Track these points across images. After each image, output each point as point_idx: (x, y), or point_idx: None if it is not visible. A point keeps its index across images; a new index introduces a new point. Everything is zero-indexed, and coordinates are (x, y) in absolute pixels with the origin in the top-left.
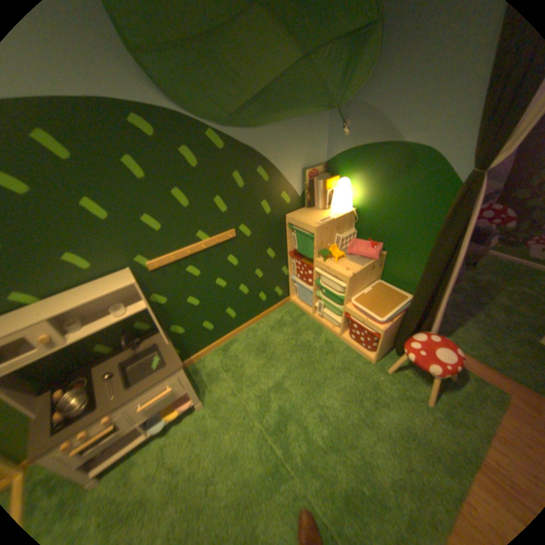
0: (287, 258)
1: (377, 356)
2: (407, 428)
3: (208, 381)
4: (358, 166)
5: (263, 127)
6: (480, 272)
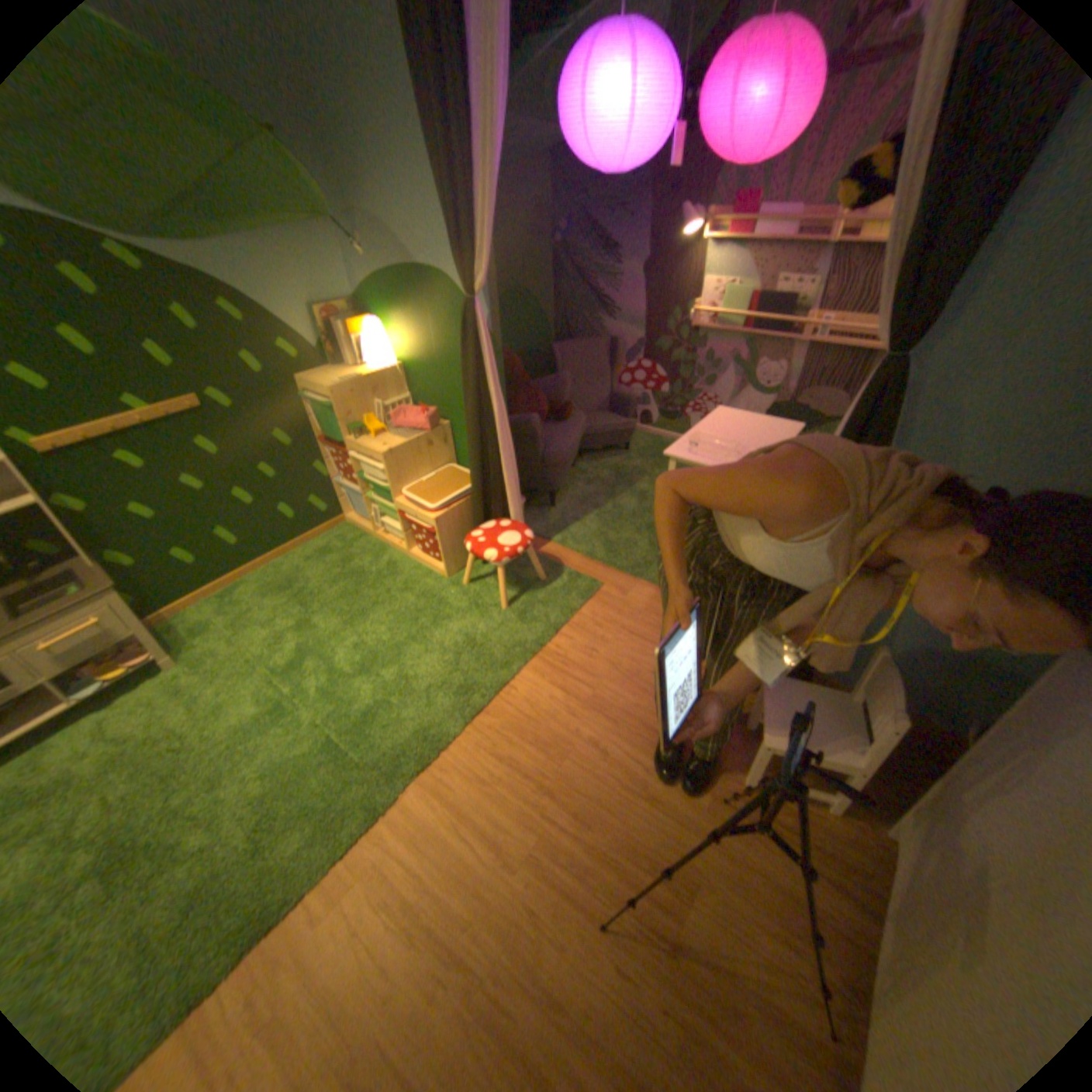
0: (318, 449)
1: (445, 565)
2: (465, 636)
3: (189, 639)
4: (385, 301)
5: (211, 241)
6: (631, 457)
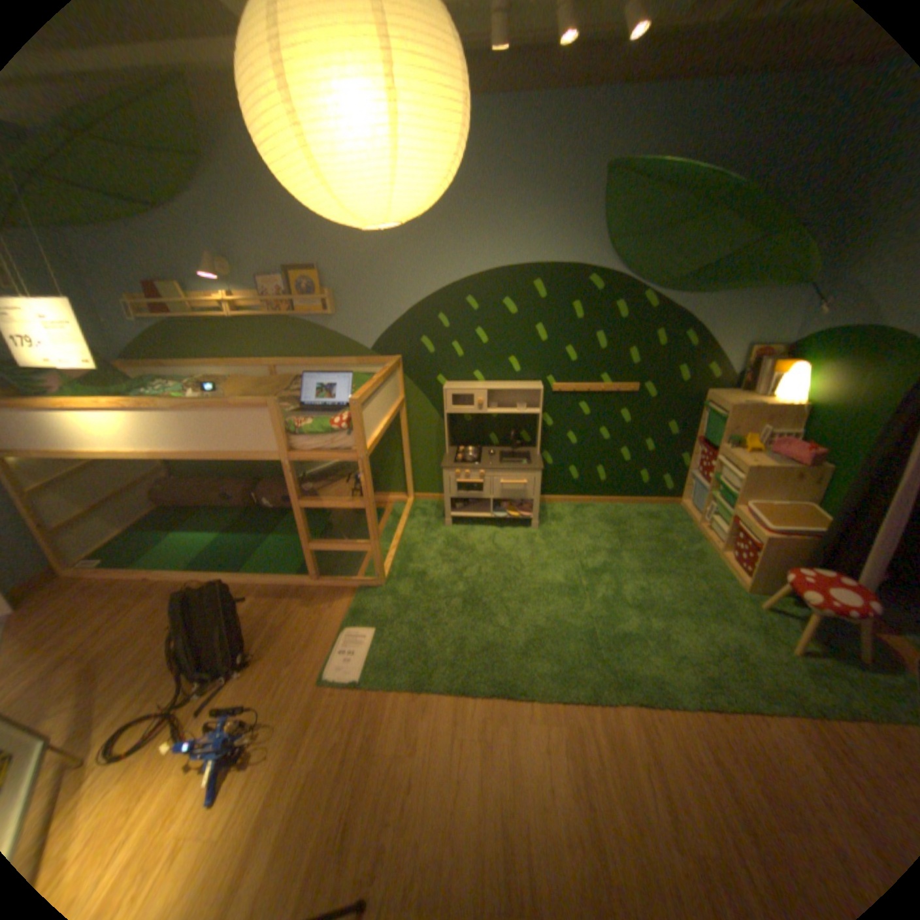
0: (693, 445)
1: (754, 581)
2: (740, 648)
3: (550, 520)
4: (828, 351)
5: (707, 294)
6: None
